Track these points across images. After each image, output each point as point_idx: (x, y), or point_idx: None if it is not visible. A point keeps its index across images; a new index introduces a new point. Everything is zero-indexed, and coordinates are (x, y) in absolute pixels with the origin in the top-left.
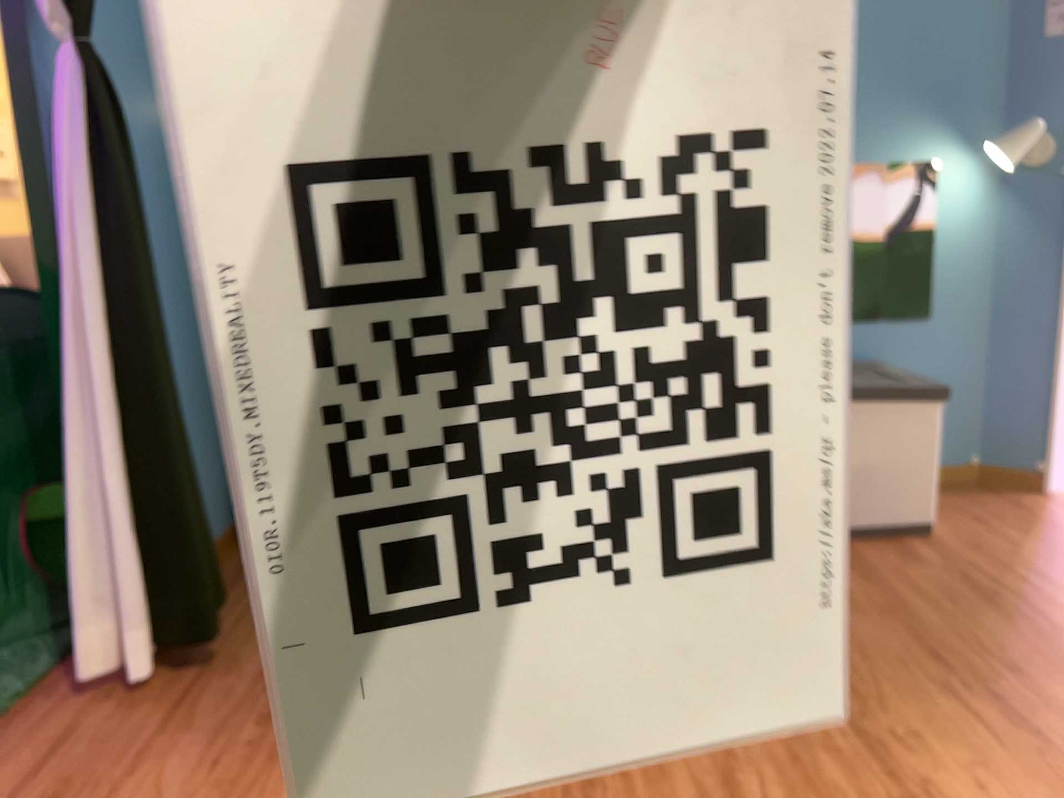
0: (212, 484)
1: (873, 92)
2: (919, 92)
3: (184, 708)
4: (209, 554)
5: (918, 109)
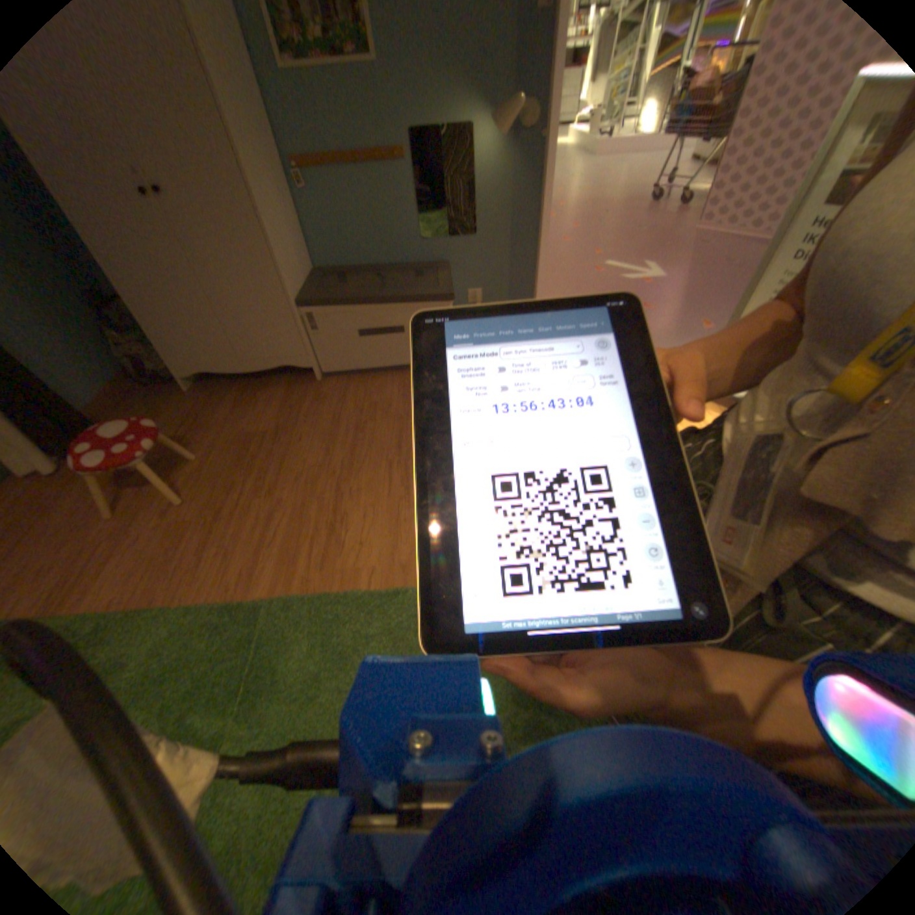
0: (89, 356)
1: (421, 64)
2: (453, 62)
3: (71, 483)
4: (71, 408)
5: (454, 77)
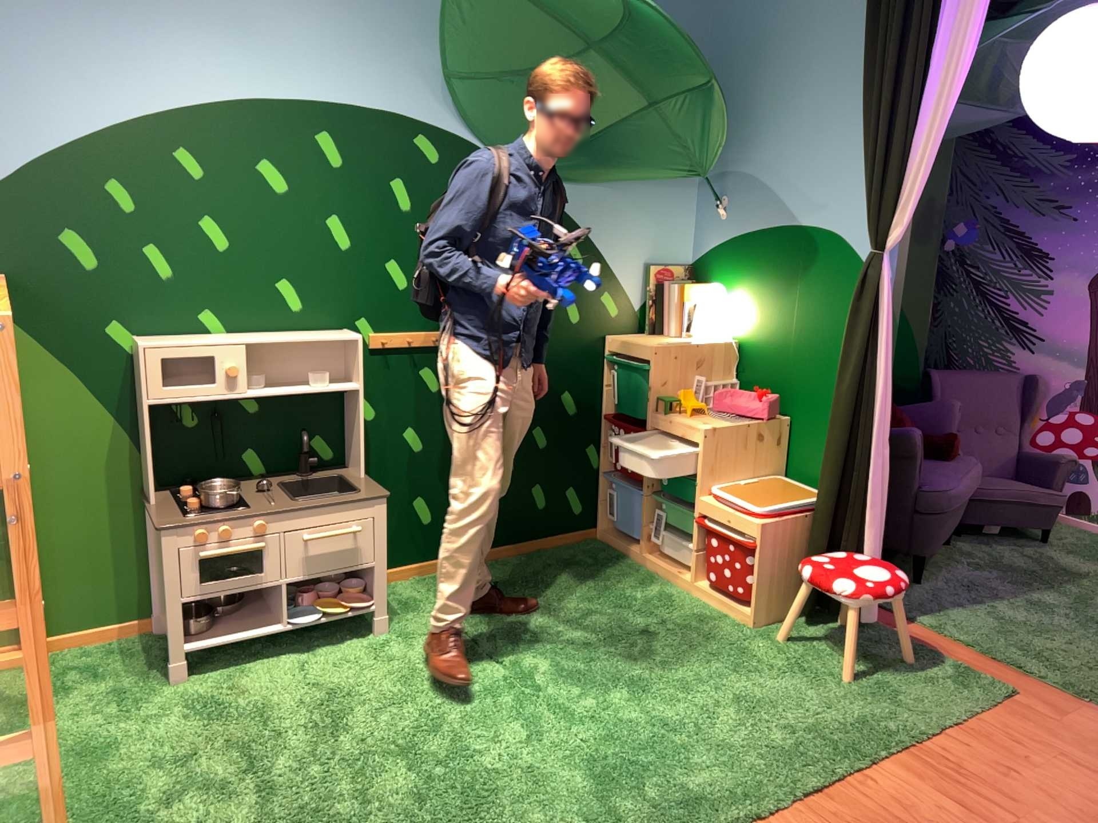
0: None
1: None
2: None
3: None
4: None
5: None
